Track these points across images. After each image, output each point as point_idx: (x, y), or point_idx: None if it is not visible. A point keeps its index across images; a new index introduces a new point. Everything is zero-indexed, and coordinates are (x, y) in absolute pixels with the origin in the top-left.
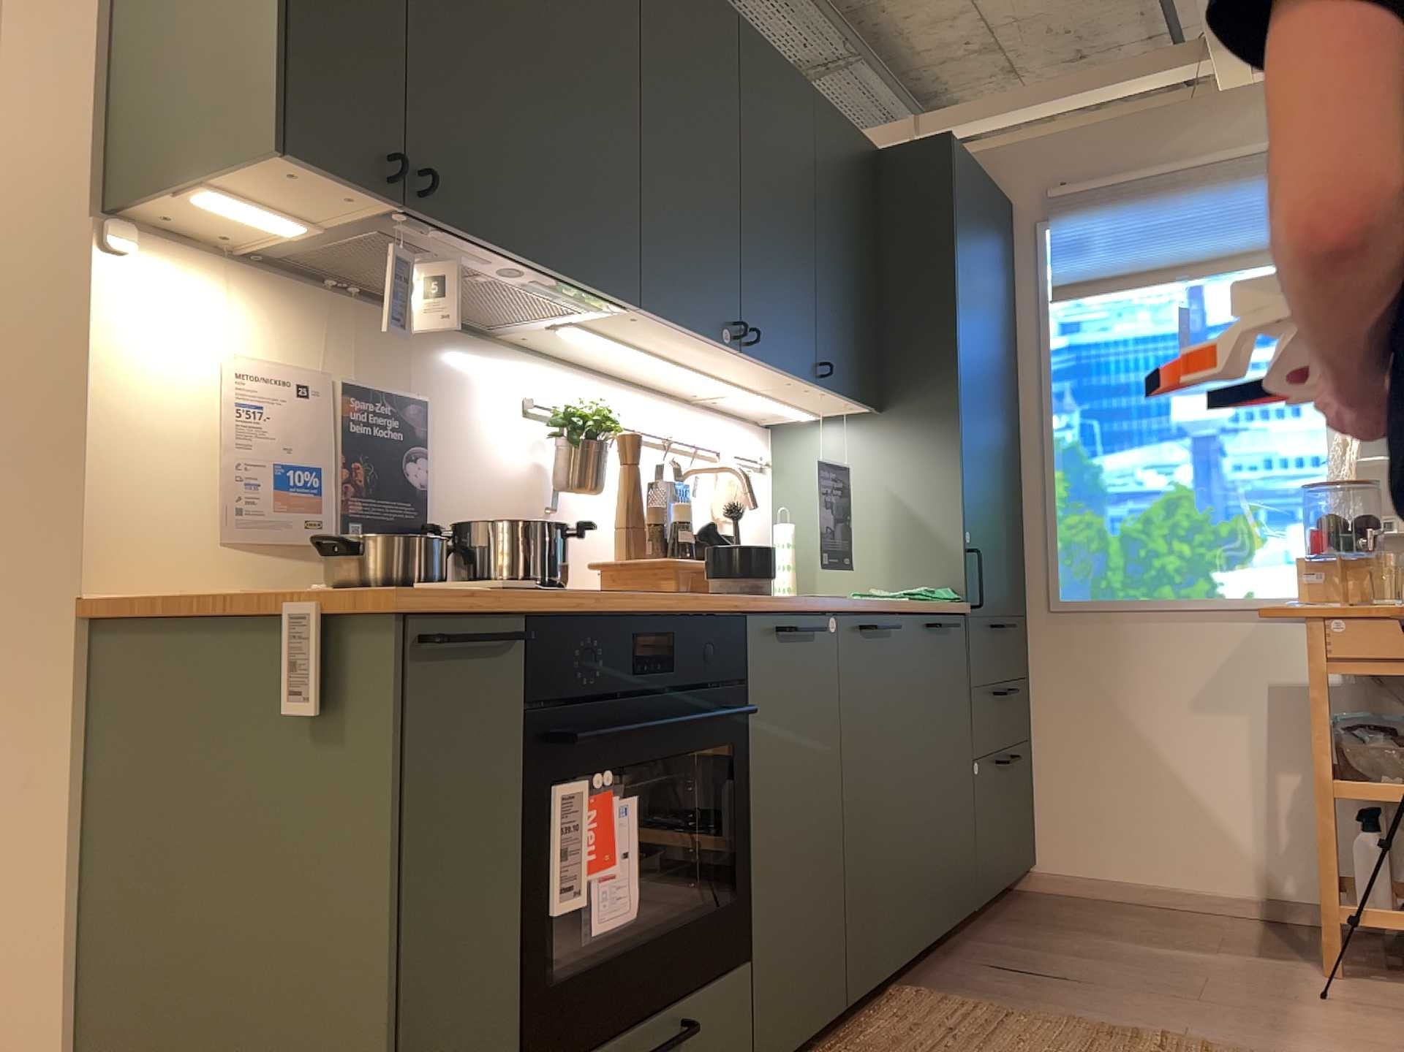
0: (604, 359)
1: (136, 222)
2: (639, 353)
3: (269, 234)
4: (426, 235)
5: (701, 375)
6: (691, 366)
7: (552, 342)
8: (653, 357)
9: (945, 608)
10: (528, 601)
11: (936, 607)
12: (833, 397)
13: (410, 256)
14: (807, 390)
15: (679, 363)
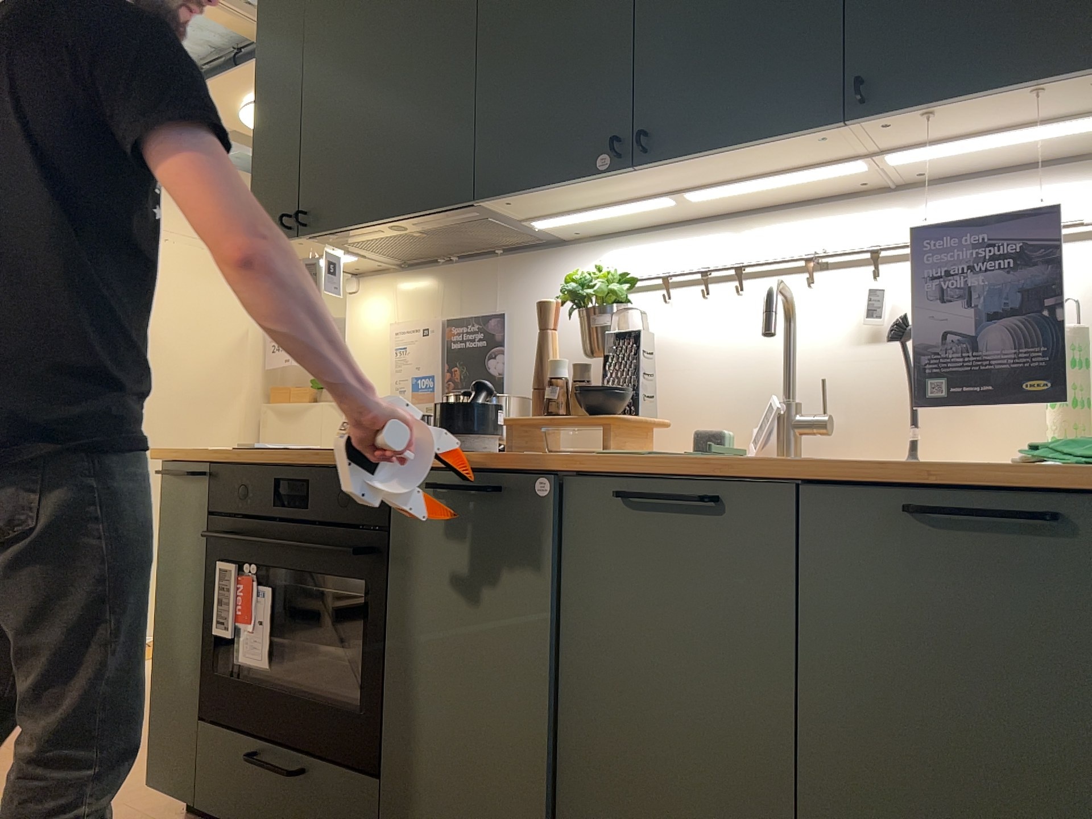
0: (670, 213)
1: (362, 274)
2: (623, 207)
3: (365, 260)
4: (339, 239)
5: (731, 187)
6: (697, 188)
7: (604, 225)
8: (639, 203)
9: (1048, 478)
10: (203, 455)
11: (1002, 474)
12: (975, 106)
13: (316, 260)
14: (896, 127)
15: (674, 193)
